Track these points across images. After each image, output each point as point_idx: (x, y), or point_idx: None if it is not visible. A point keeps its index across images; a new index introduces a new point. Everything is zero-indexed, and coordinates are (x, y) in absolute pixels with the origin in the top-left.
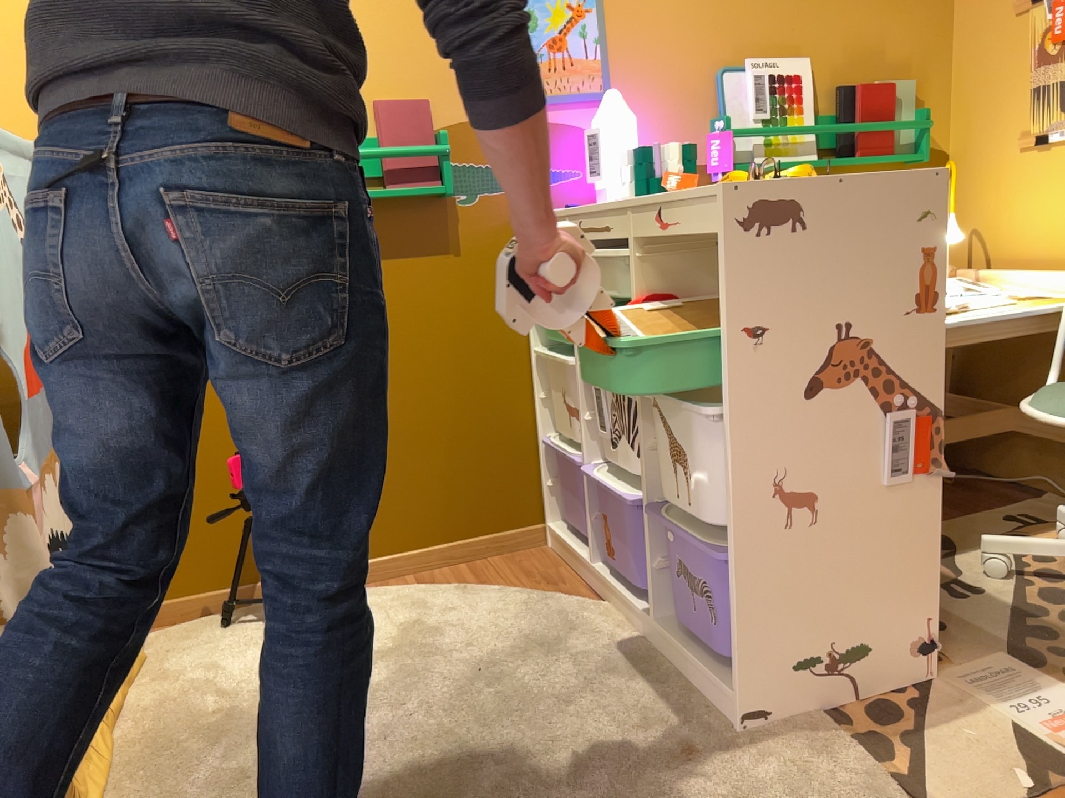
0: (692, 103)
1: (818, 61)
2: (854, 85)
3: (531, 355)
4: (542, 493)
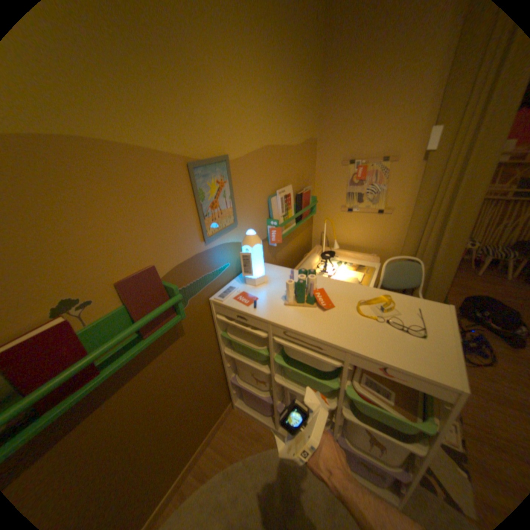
0: (262, 214)
1: (292, 183)
2: (302, 192)
3: (220, 351)
4: (229, 393)
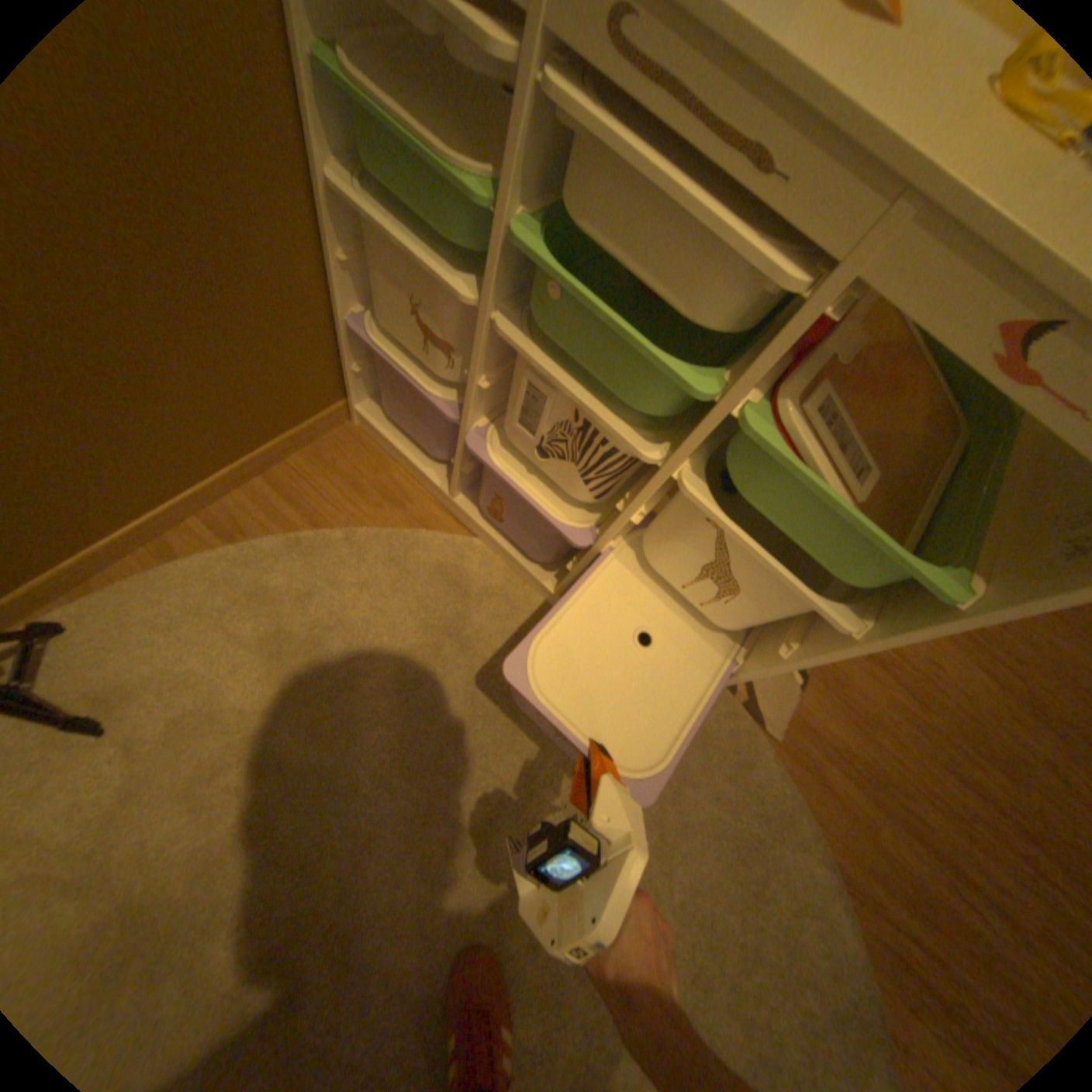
0: None
1: None
2: None
3: (310, 174)
4: (341, 371)
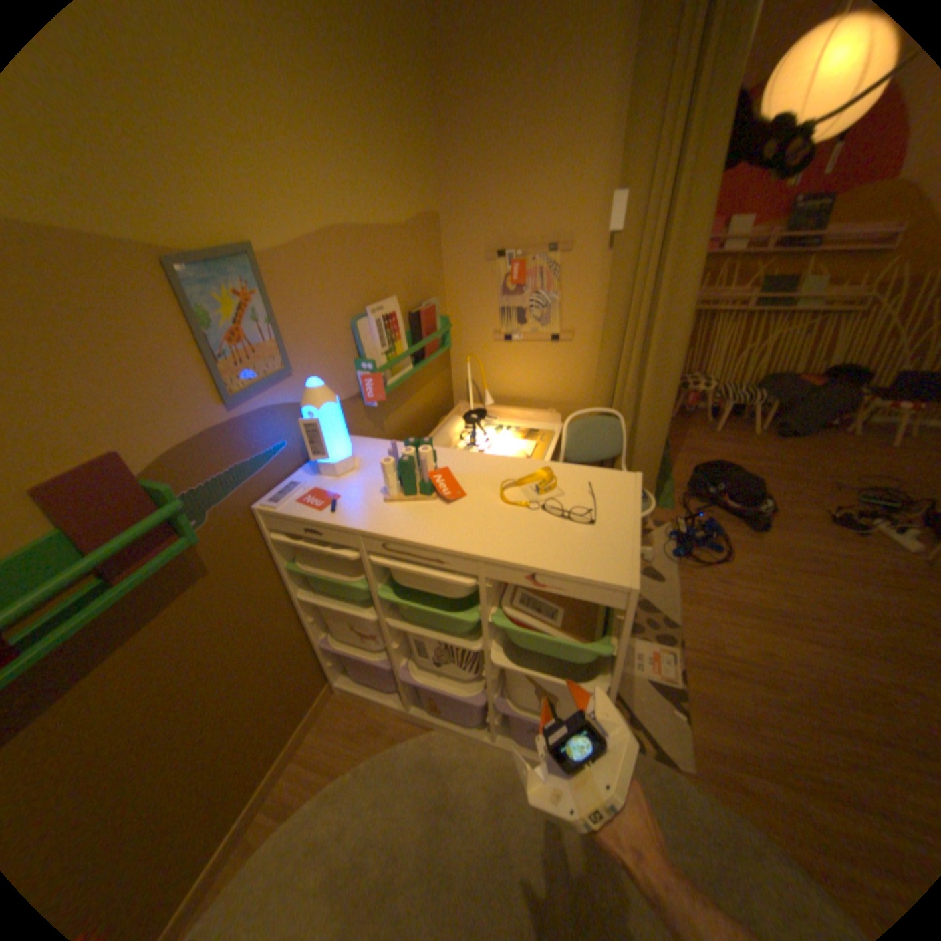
0: (342, 350)
1: (397, 294)
2: (419, 310)
3: (291, 598)
4: (322, 669)
